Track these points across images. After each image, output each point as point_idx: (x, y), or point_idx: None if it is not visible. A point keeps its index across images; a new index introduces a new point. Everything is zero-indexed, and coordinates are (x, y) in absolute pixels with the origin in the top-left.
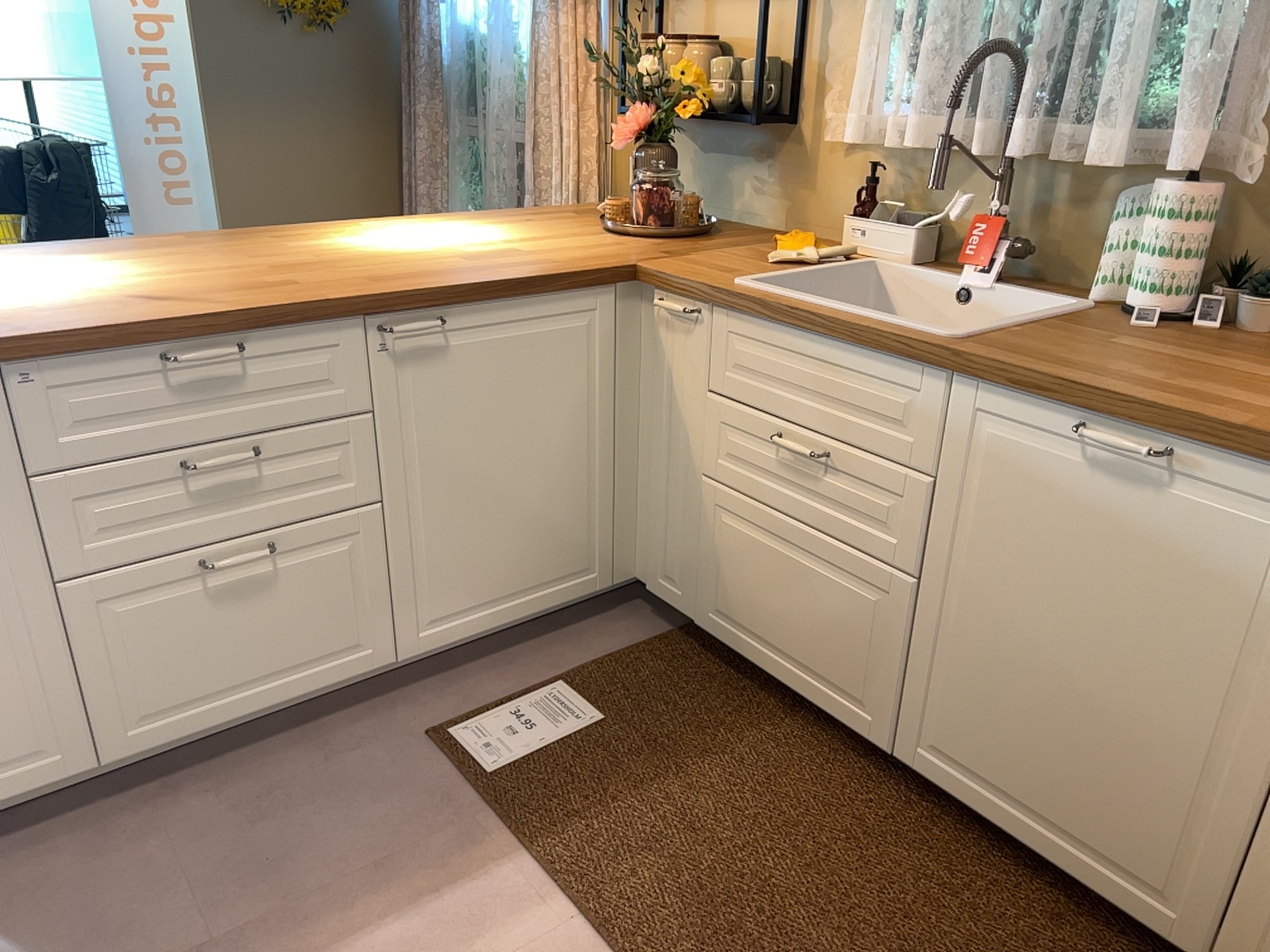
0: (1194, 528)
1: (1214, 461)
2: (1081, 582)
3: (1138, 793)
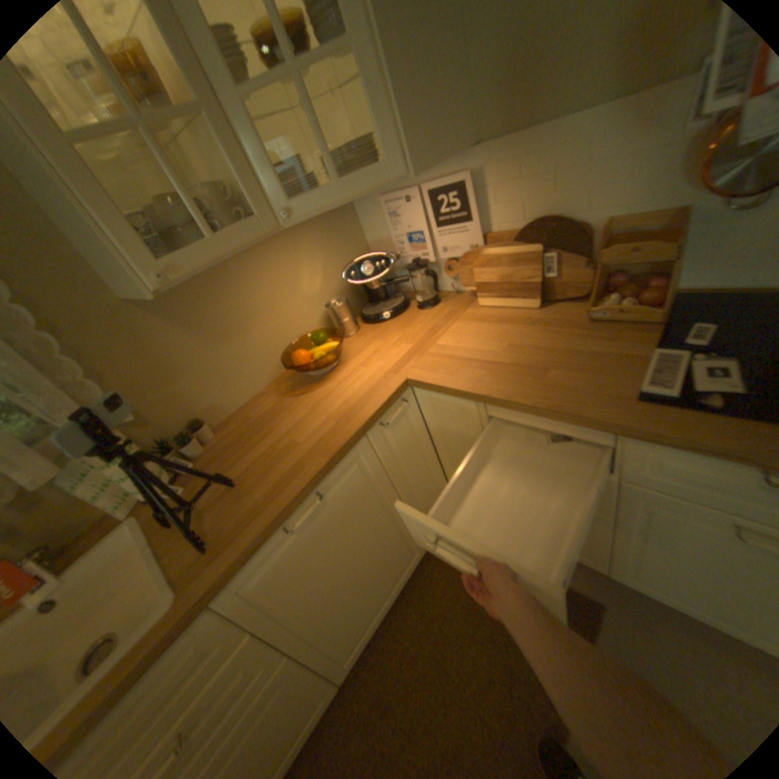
0: (342, 496)
1: (329, 476)
2: (333, 554)
3: (392, 555)
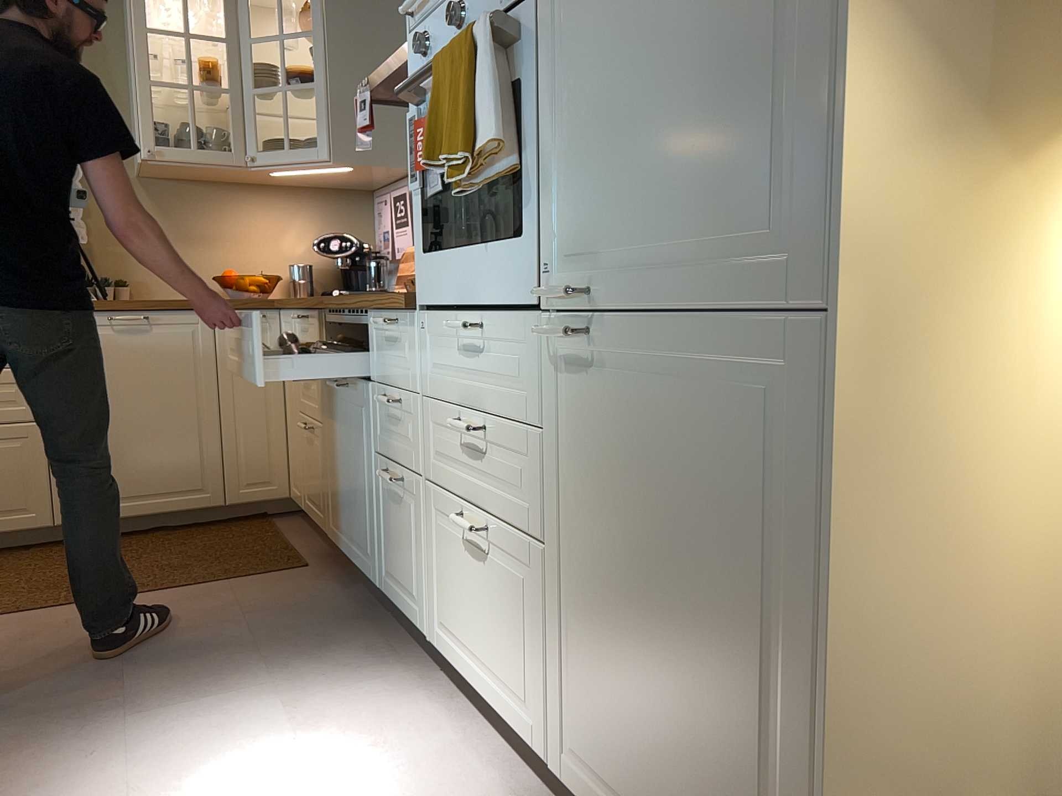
0: (164, 341)
1: (163, 315)
2: (129, 381)
3: (179, 454)
